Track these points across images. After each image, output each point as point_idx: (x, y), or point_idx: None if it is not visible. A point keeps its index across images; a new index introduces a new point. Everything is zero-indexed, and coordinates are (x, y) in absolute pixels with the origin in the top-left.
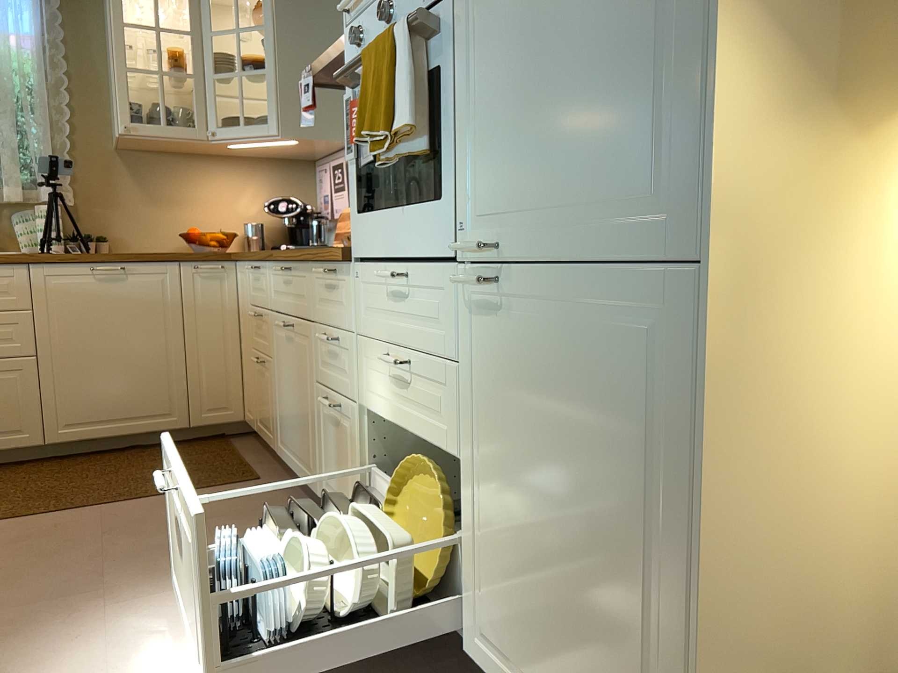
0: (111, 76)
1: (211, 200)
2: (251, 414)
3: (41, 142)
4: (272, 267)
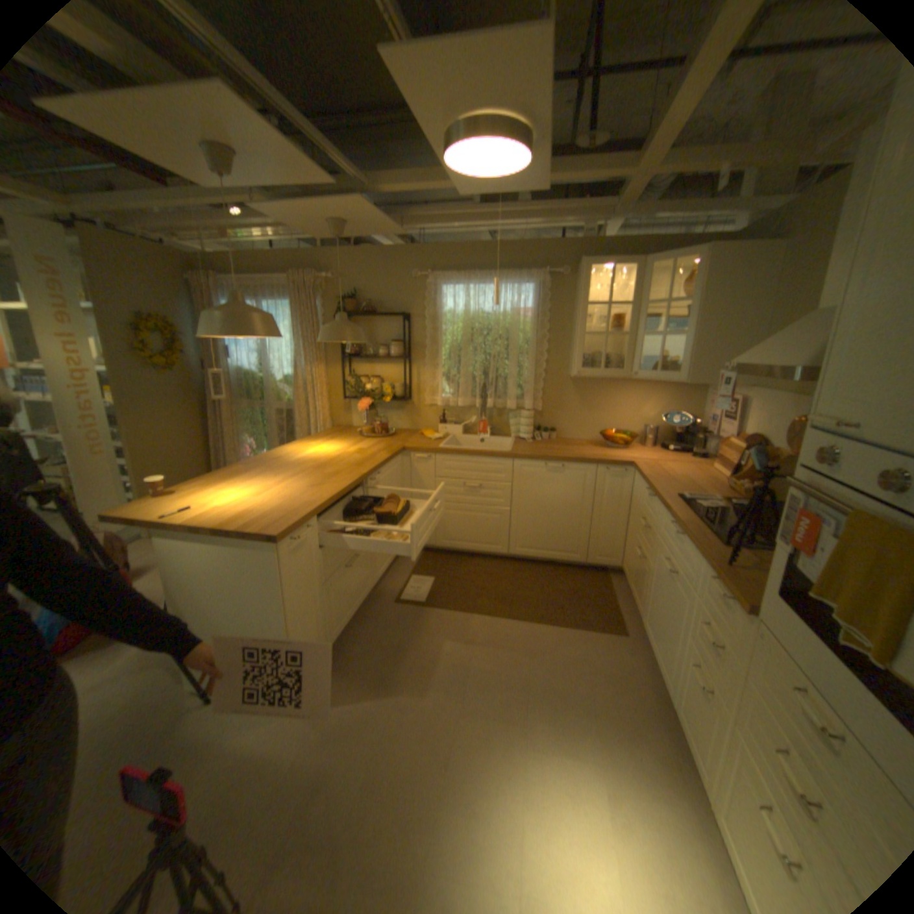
0: (573, 331)
1: (623, 407)
2: (627, 571)
3: (528, 375)
4: (666, 511)
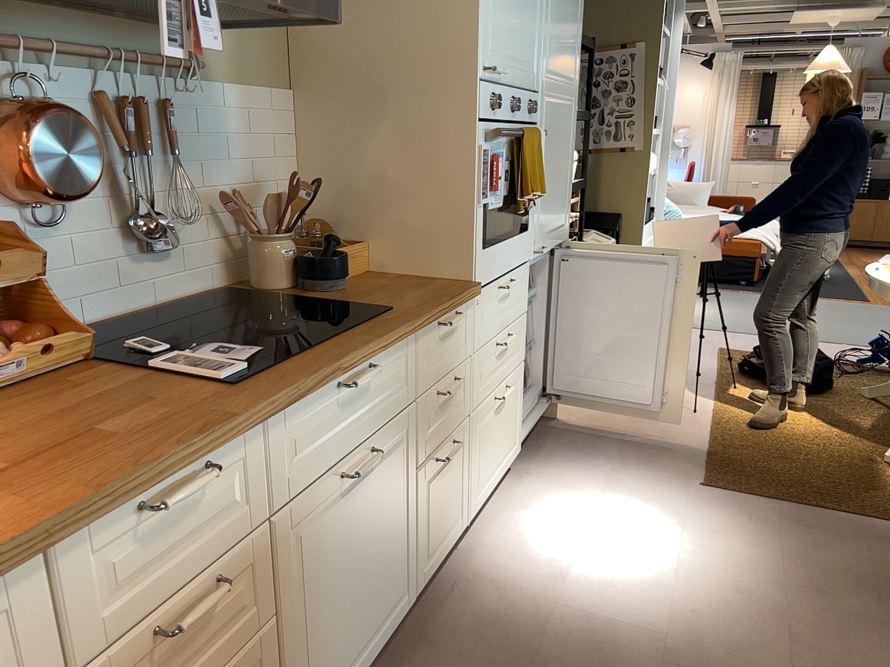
0: None
1: None
2: None
3: None
4: (292, 412)
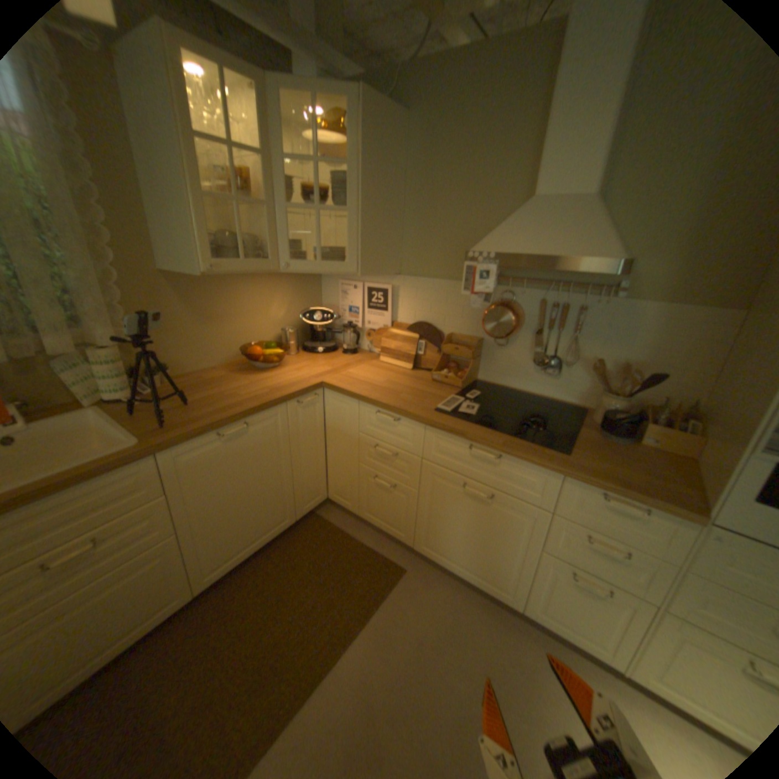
0: (150, 189)
1: (250, 312)
2: (345, 501)
3: (81, 276)
4: (441, 434)
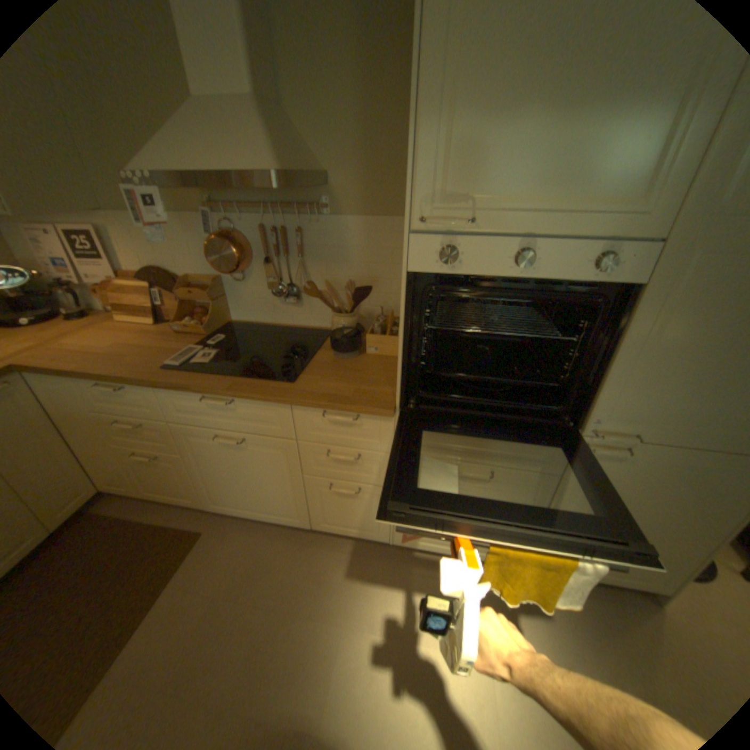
0: None
1: None
2: (118, 488)
3: None
4: (171, 392)
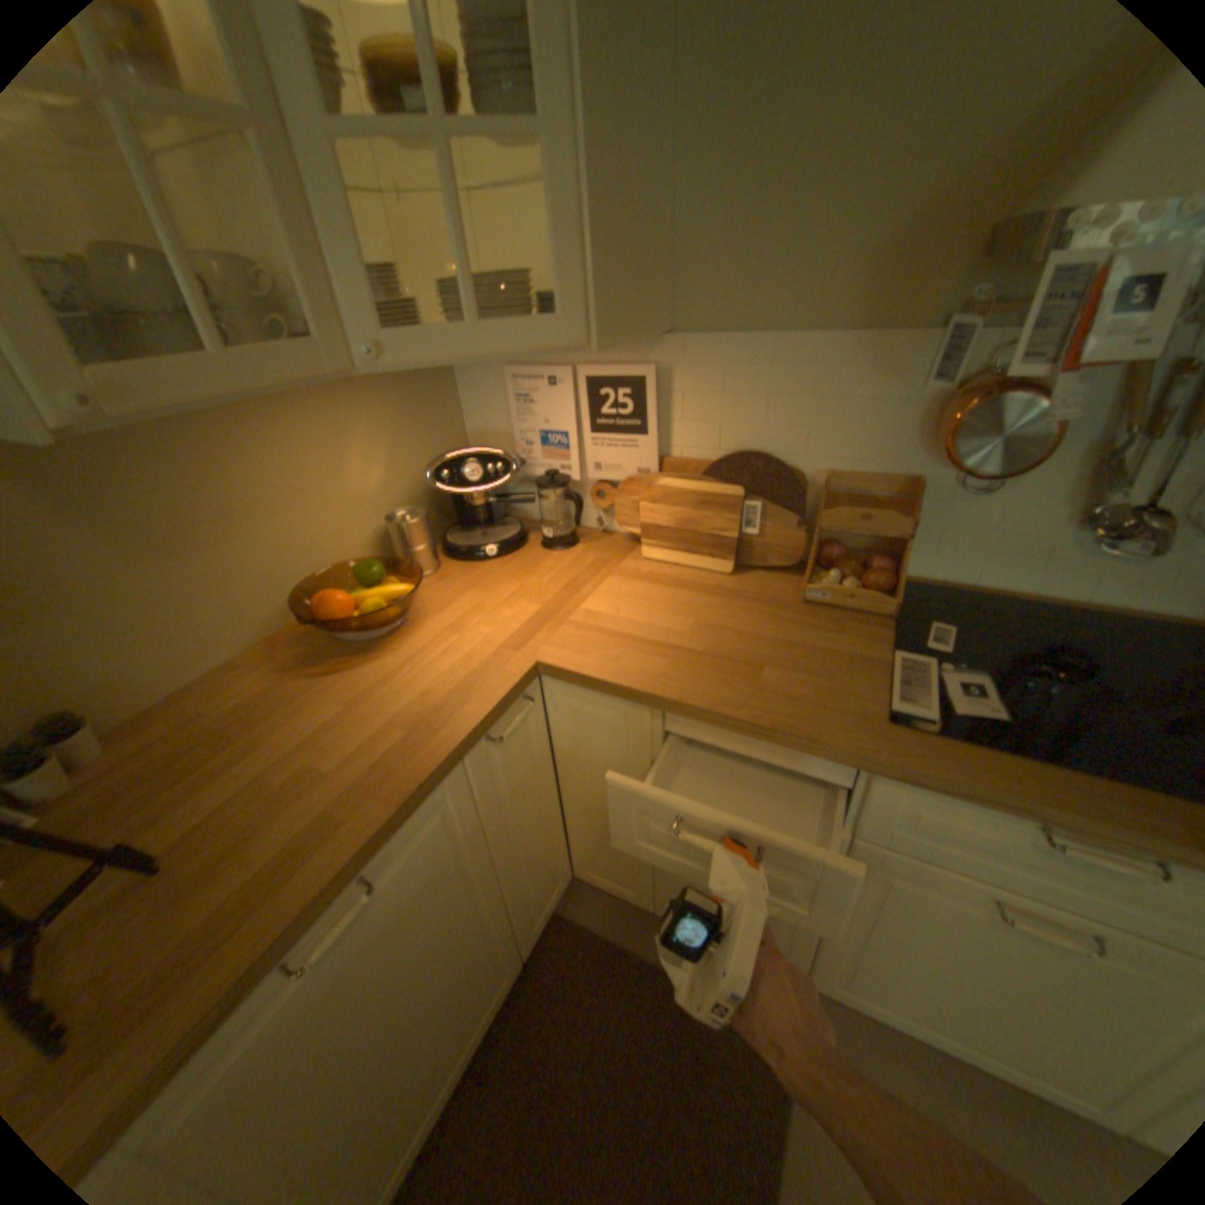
0: None
1: (294, 491)
2: (620, 886)
3: None
4: (937, 795)
